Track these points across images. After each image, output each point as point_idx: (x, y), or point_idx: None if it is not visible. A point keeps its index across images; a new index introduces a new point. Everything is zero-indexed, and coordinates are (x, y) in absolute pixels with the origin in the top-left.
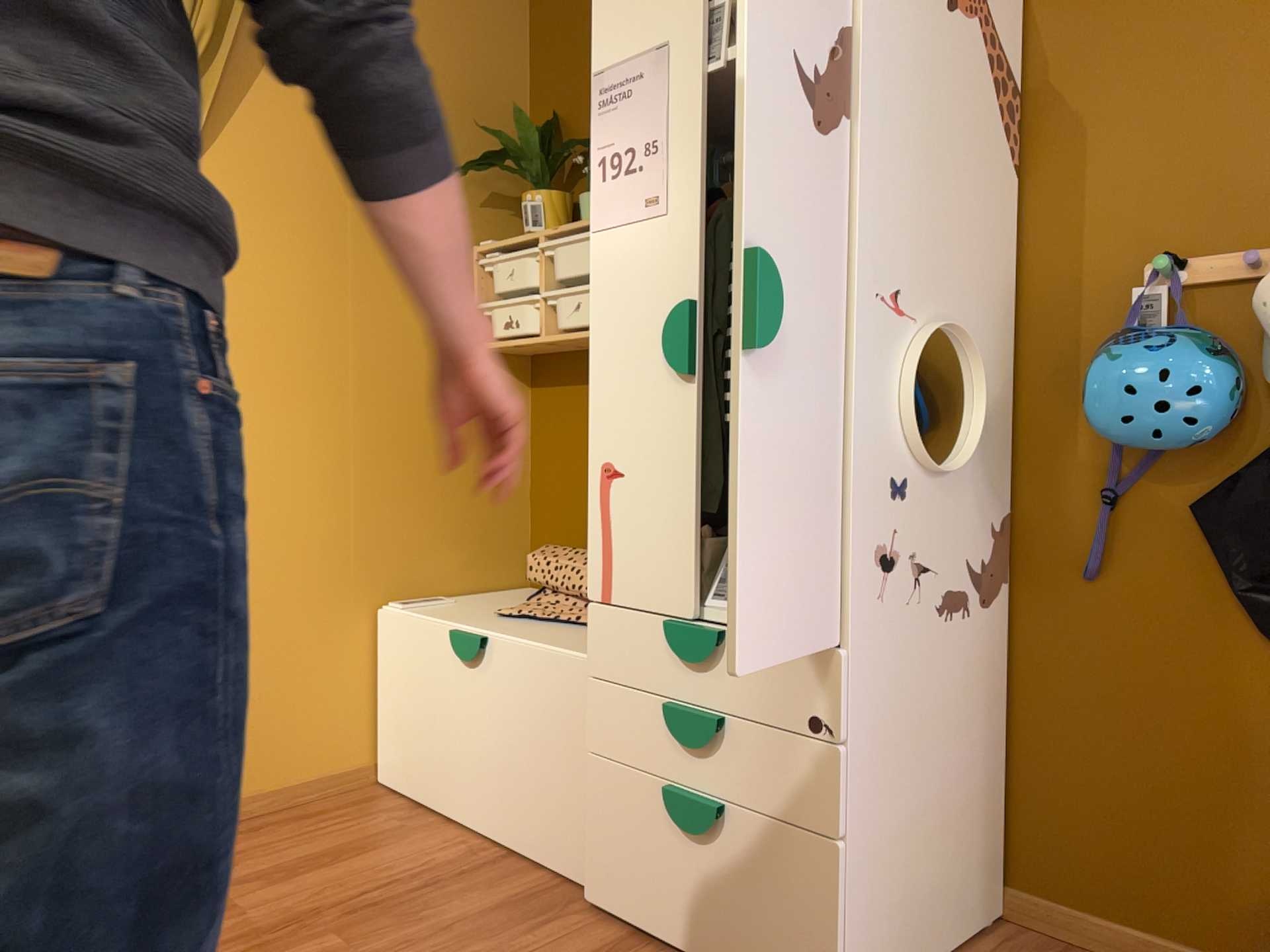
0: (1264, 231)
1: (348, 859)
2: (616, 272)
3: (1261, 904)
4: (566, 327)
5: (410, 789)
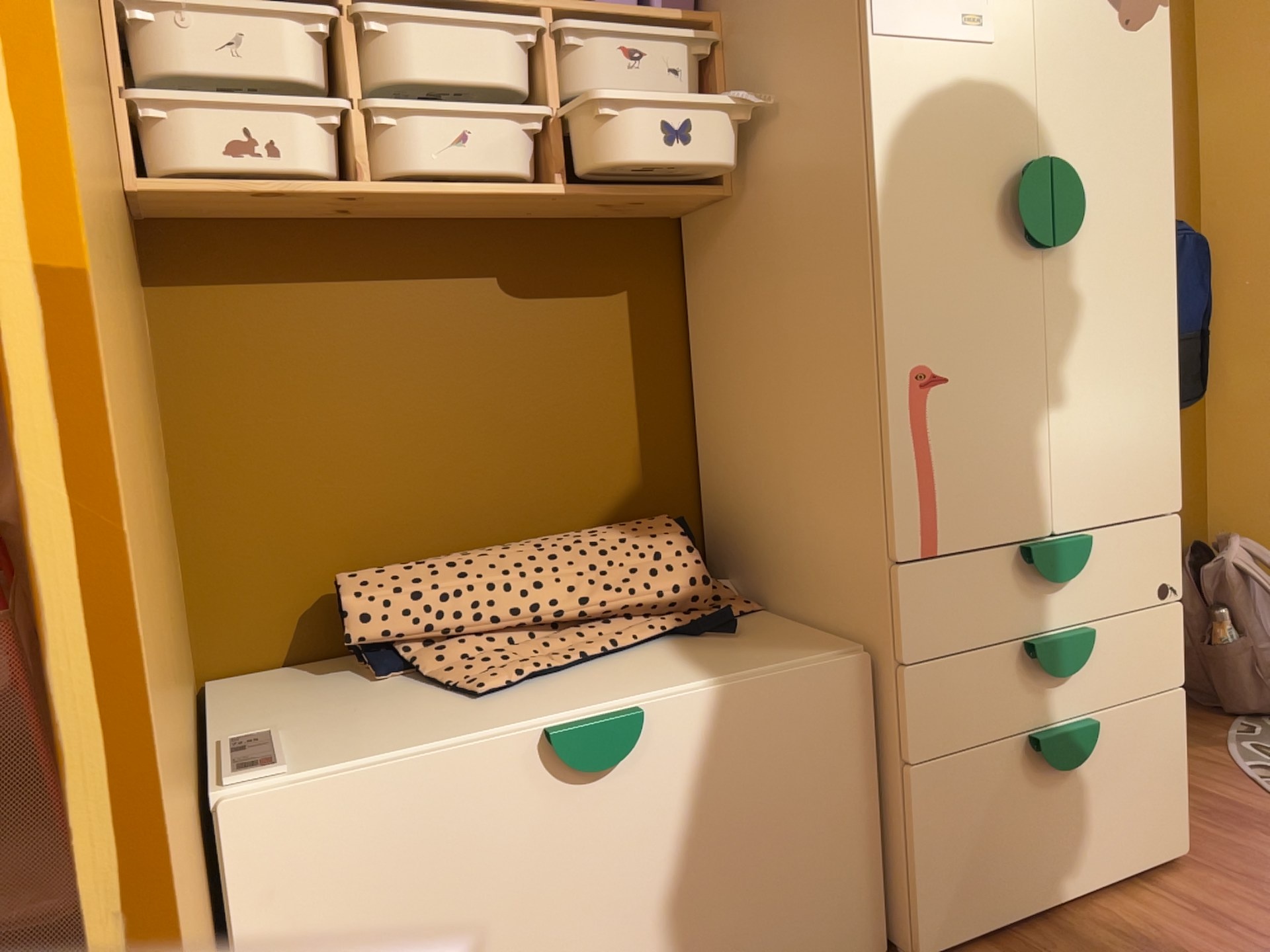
0: None
1: None
2: (921, 104)
3: None
4: (432, 174)
5: None
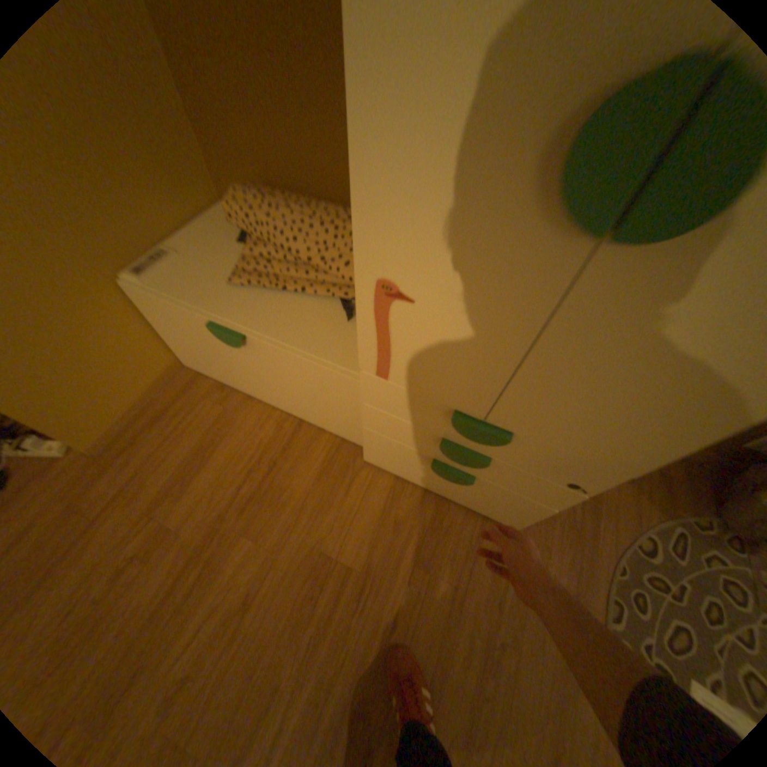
0: None
1: (211, 456)
2: None
3: None
4: None
5: (214, 377)
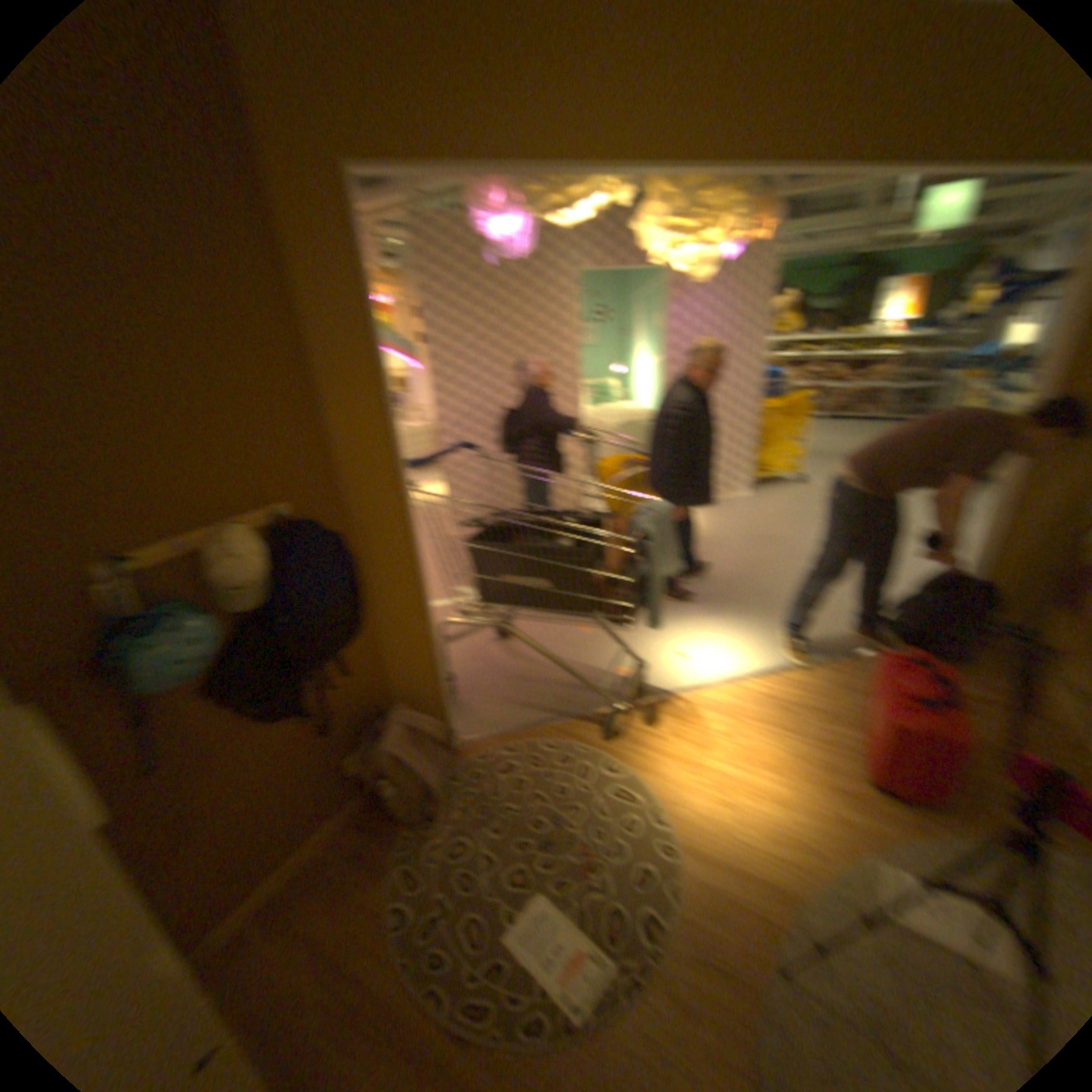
0: (162, 525)
1: None
2: None
3: (293, 820)
4: None
5: None
